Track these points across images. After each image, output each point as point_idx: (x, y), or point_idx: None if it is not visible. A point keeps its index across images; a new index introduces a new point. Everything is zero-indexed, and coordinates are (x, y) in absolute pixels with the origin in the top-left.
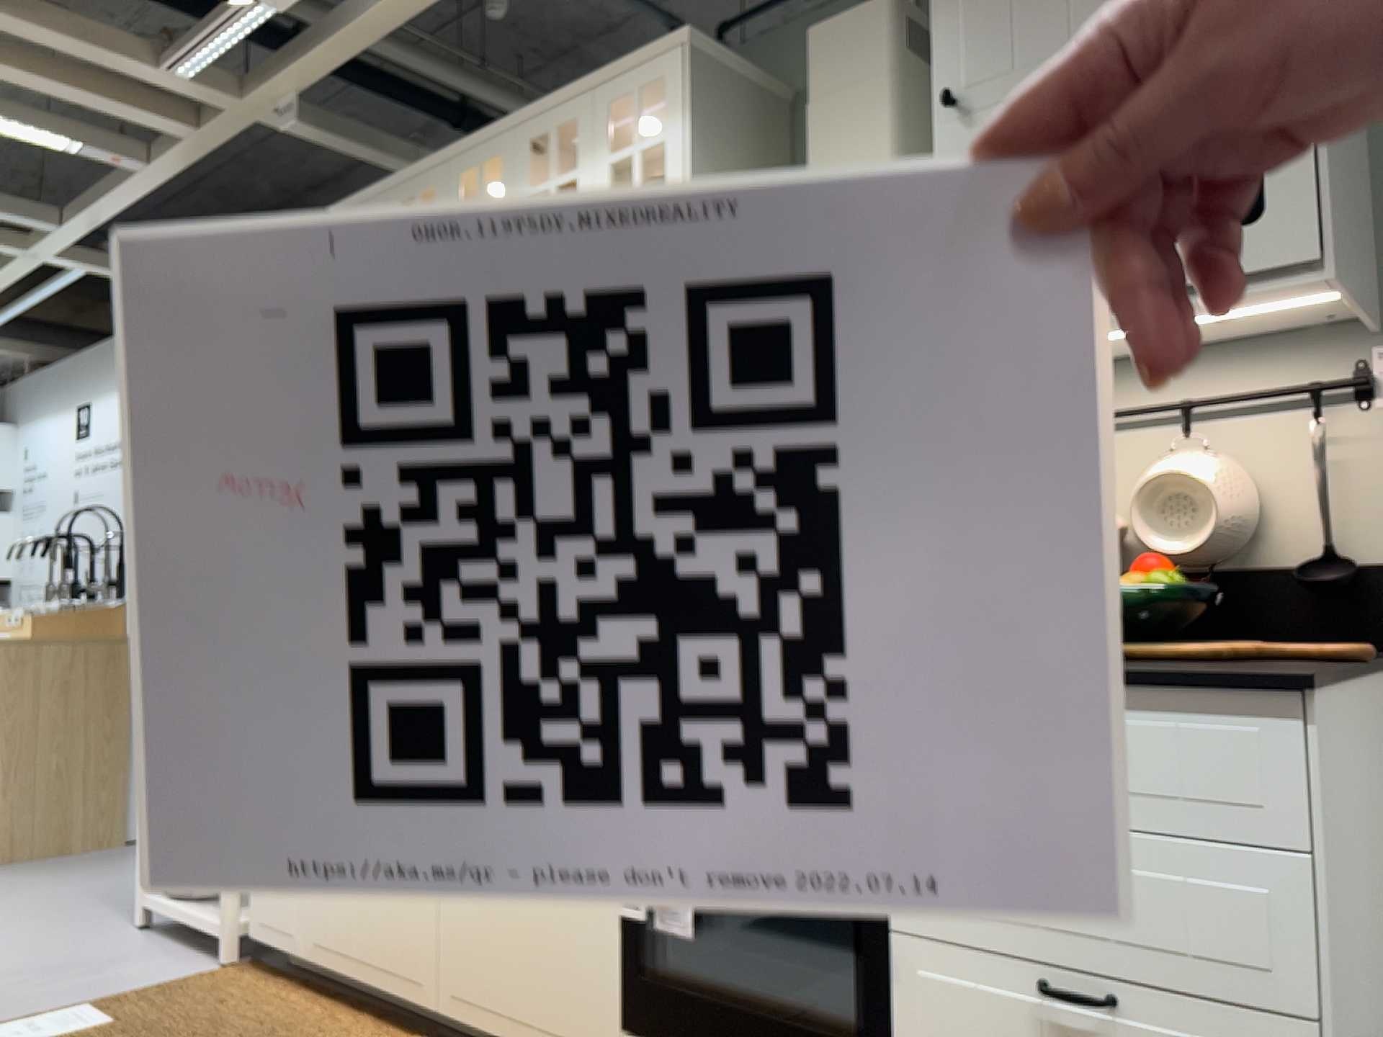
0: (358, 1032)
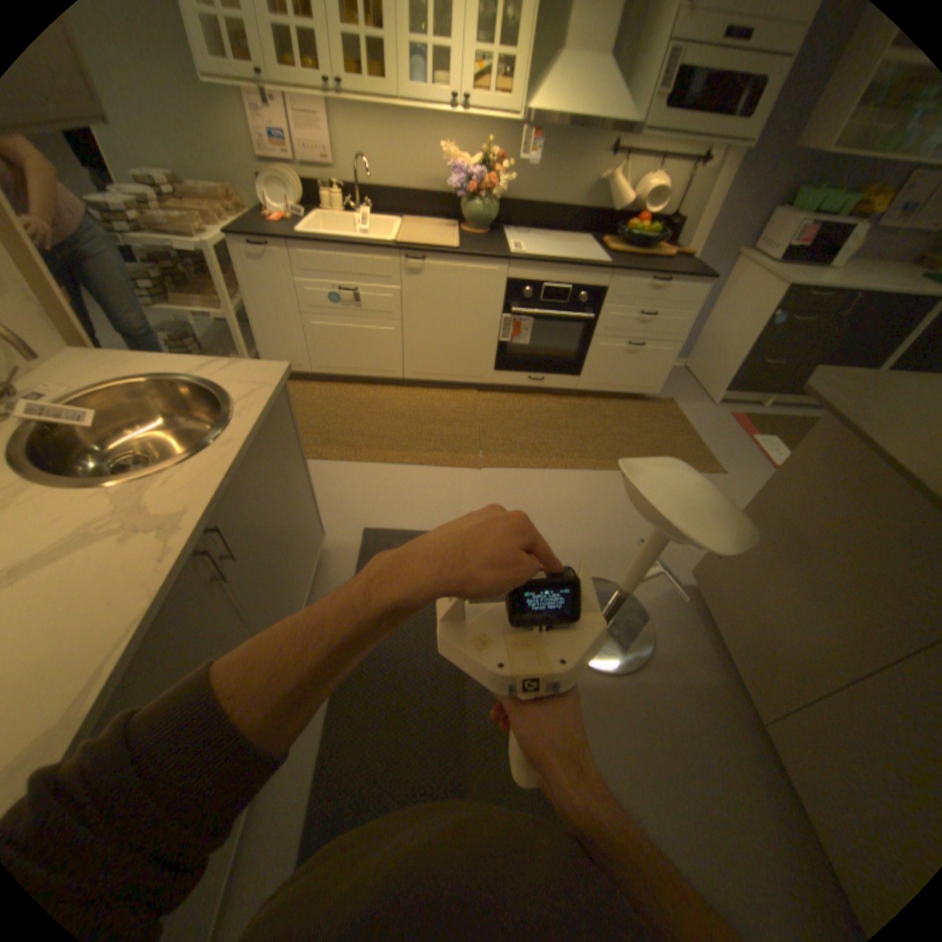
0: (367, 391)
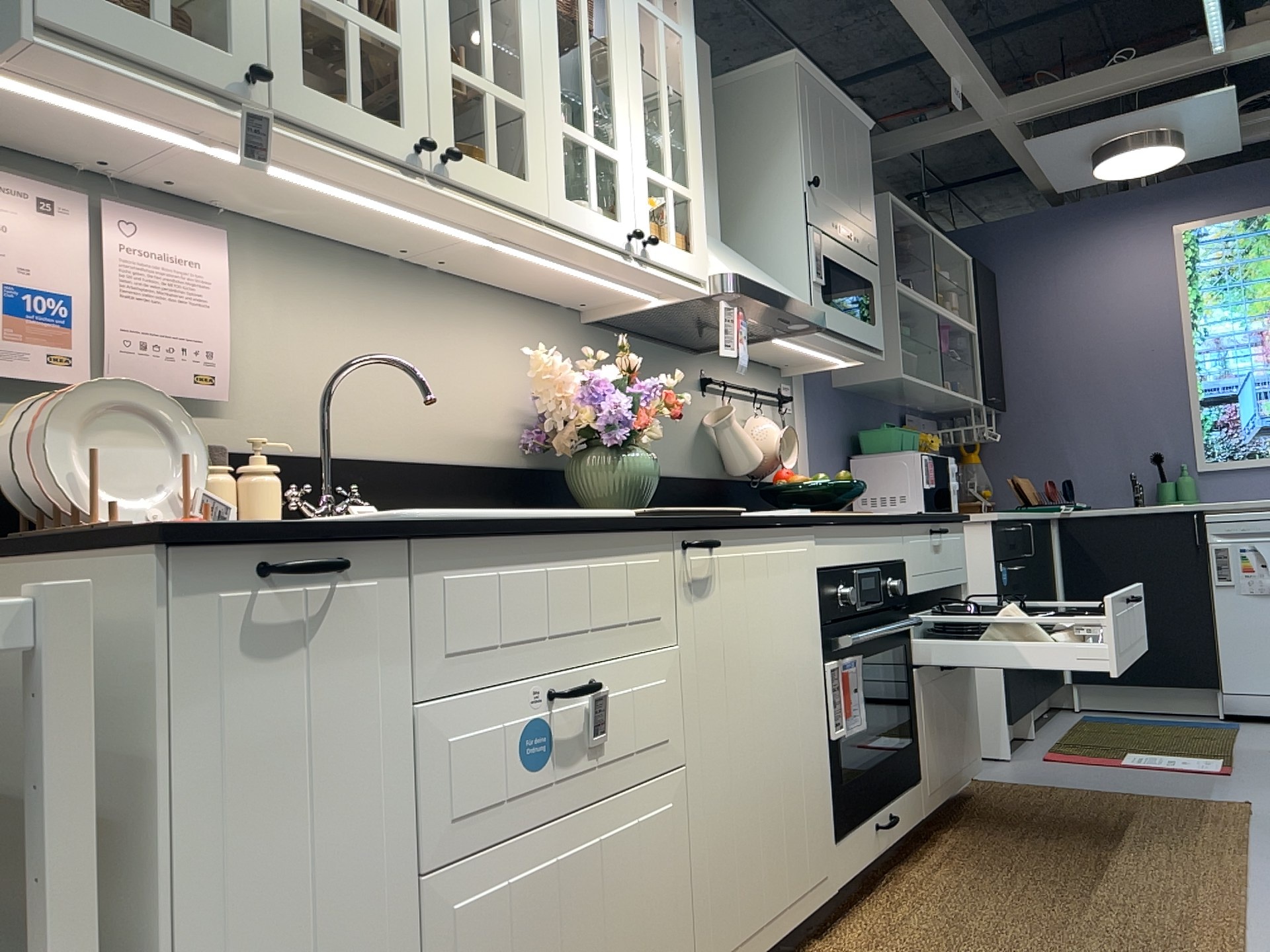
0: None
